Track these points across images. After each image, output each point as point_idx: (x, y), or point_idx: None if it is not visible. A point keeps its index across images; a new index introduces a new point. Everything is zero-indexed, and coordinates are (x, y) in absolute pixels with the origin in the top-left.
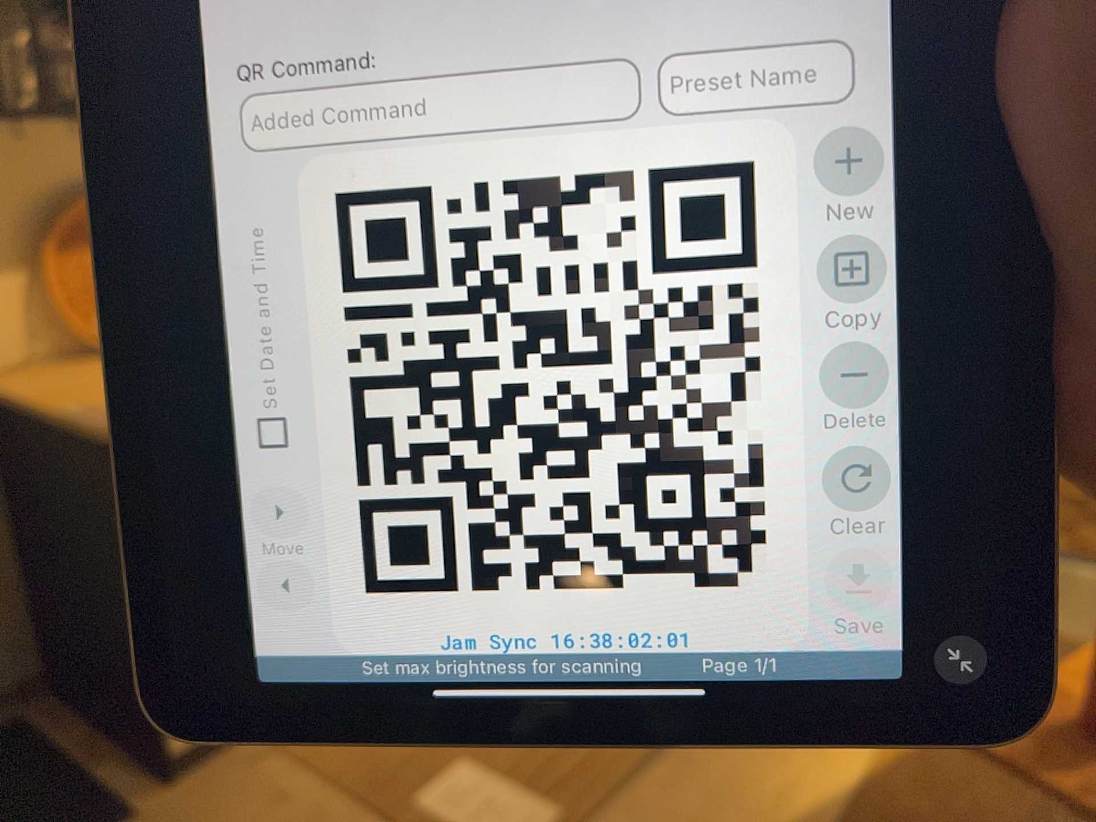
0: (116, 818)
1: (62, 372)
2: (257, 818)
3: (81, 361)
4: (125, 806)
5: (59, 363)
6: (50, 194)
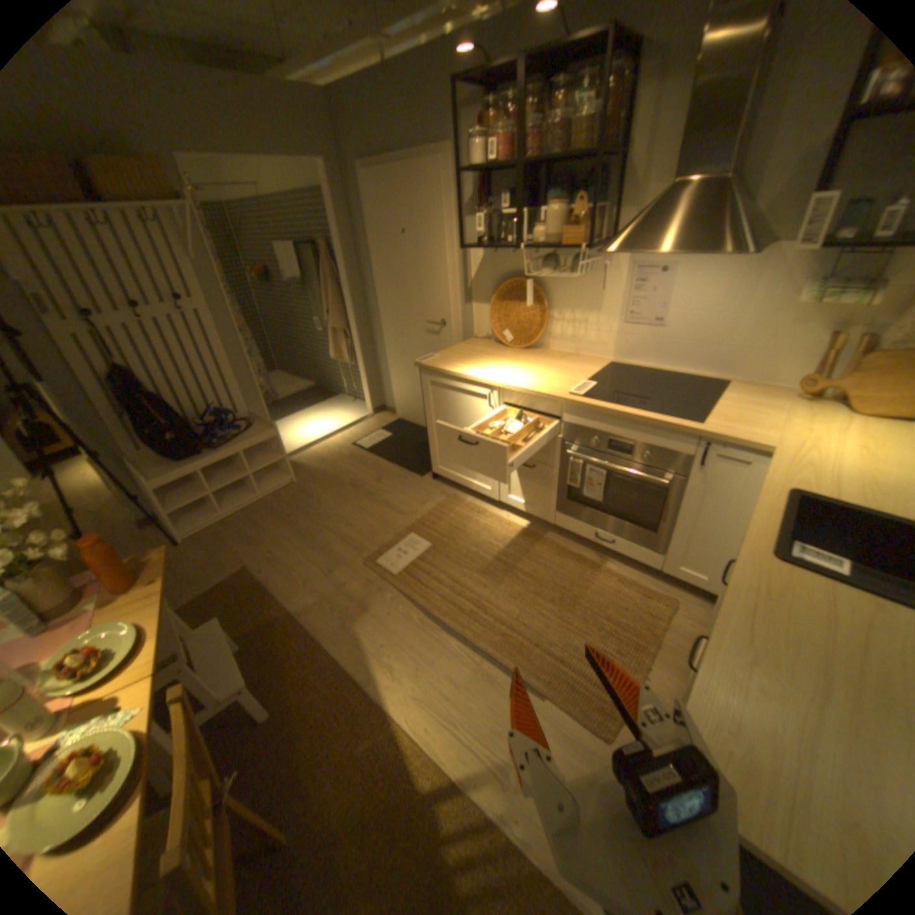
0: (423, 473)
1: (484, 344)
2: (418, 499)
3: (500, 343)
4: (429, 473)
5: (496, 342)
6: (507, 276)
